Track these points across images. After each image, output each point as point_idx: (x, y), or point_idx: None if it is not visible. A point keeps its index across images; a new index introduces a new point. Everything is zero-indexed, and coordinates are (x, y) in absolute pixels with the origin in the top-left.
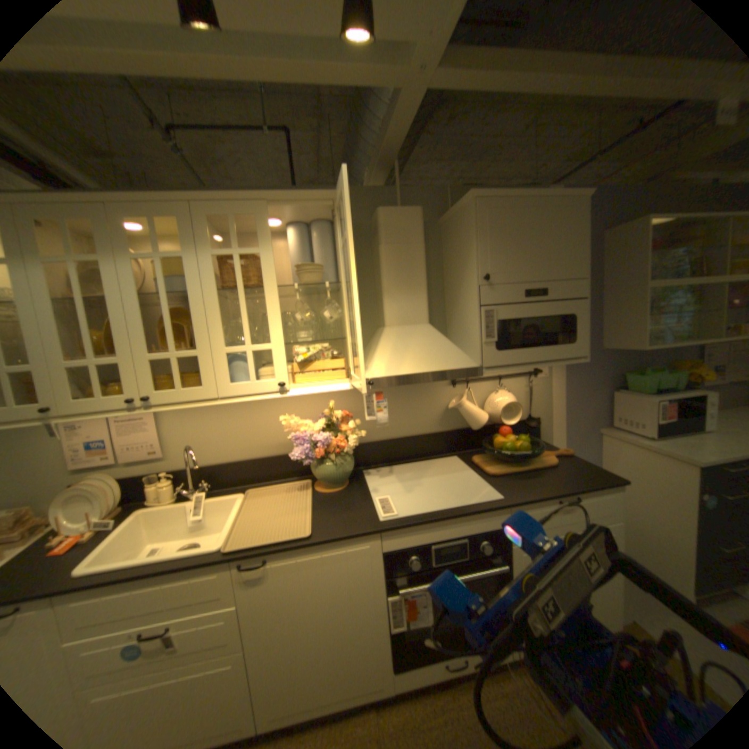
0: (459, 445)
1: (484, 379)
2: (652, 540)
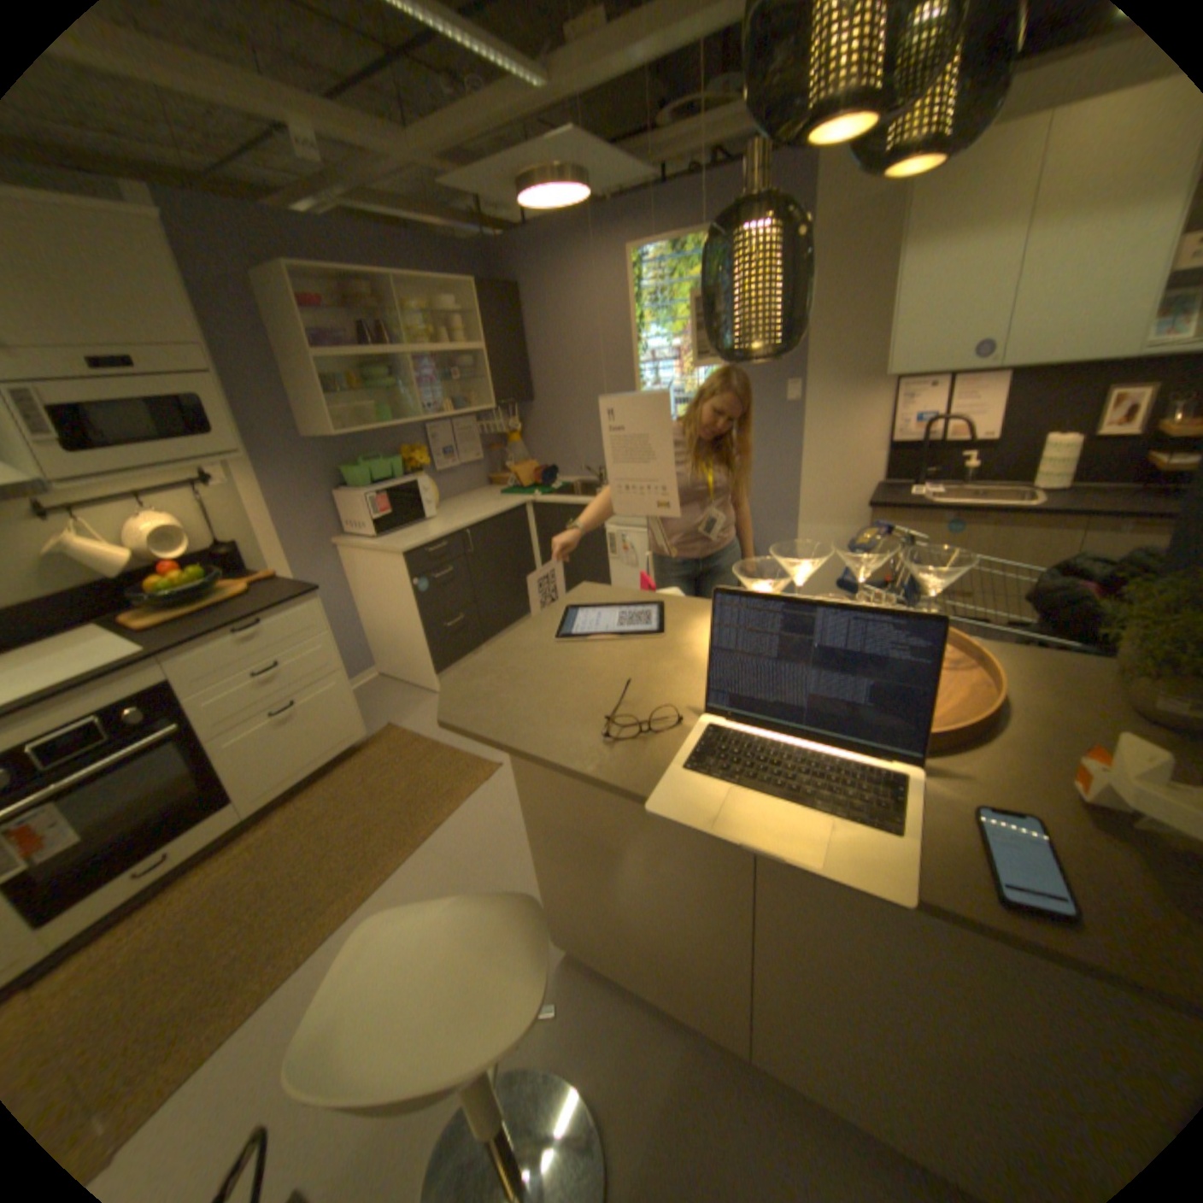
0: (98, 607)
1: (106, 500)
2: (401, 642)
